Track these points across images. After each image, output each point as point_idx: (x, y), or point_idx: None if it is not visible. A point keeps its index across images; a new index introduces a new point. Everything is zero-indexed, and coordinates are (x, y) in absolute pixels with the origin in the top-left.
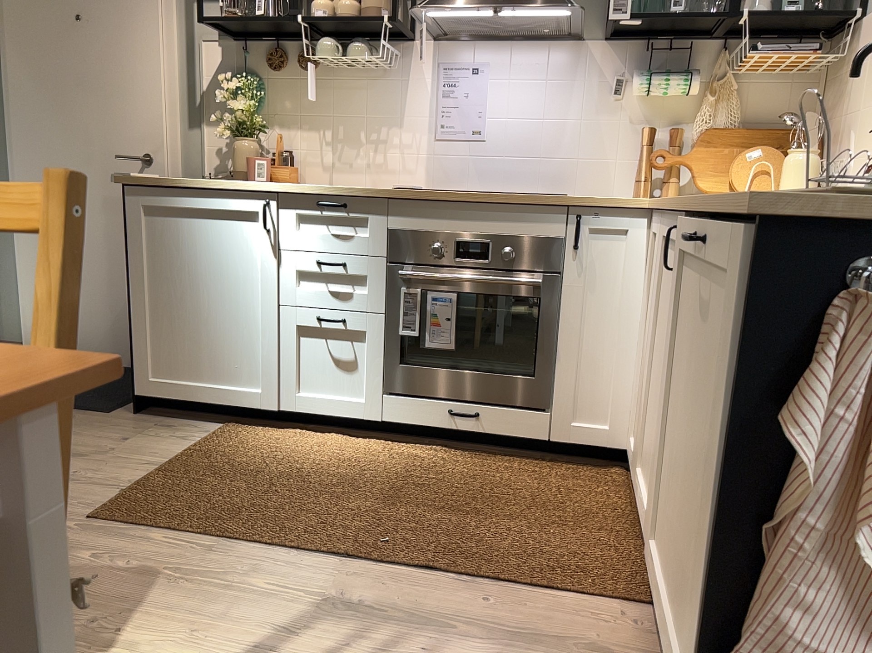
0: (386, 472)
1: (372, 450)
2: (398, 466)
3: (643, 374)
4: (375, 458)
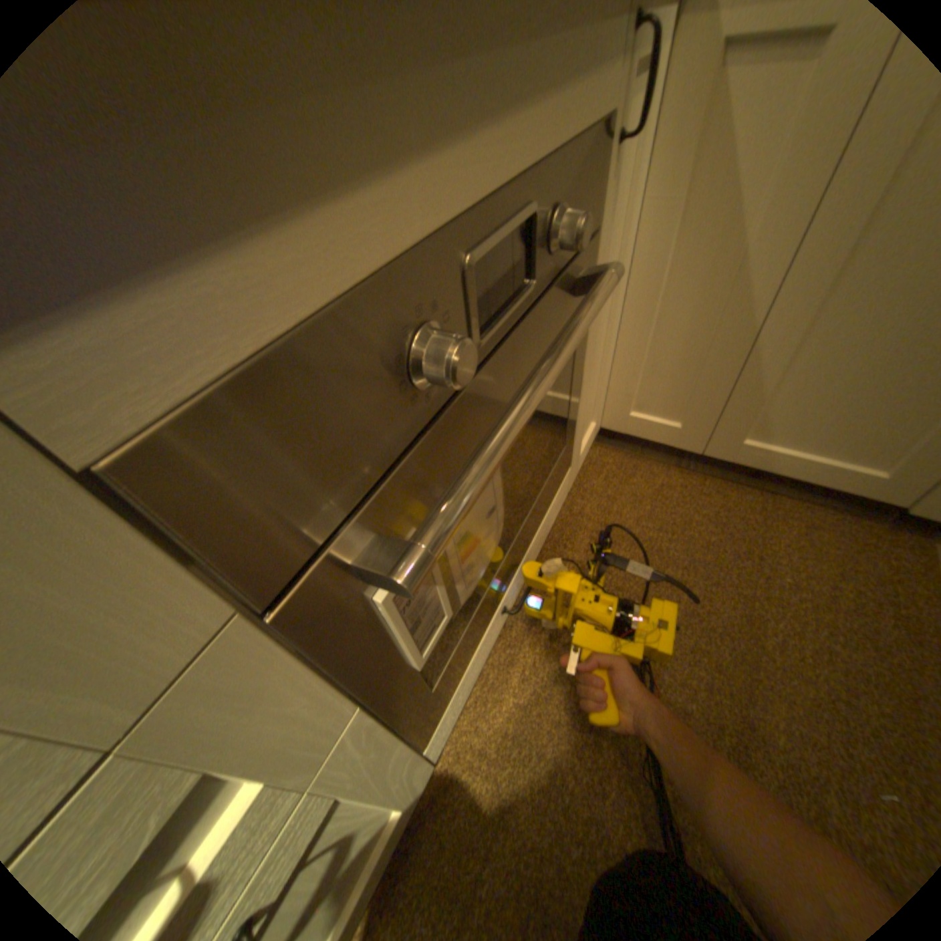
0: (583, 798)
1: (473, 806)
2: (554, 761)
3: (656, 333)
4: (512, 808)
